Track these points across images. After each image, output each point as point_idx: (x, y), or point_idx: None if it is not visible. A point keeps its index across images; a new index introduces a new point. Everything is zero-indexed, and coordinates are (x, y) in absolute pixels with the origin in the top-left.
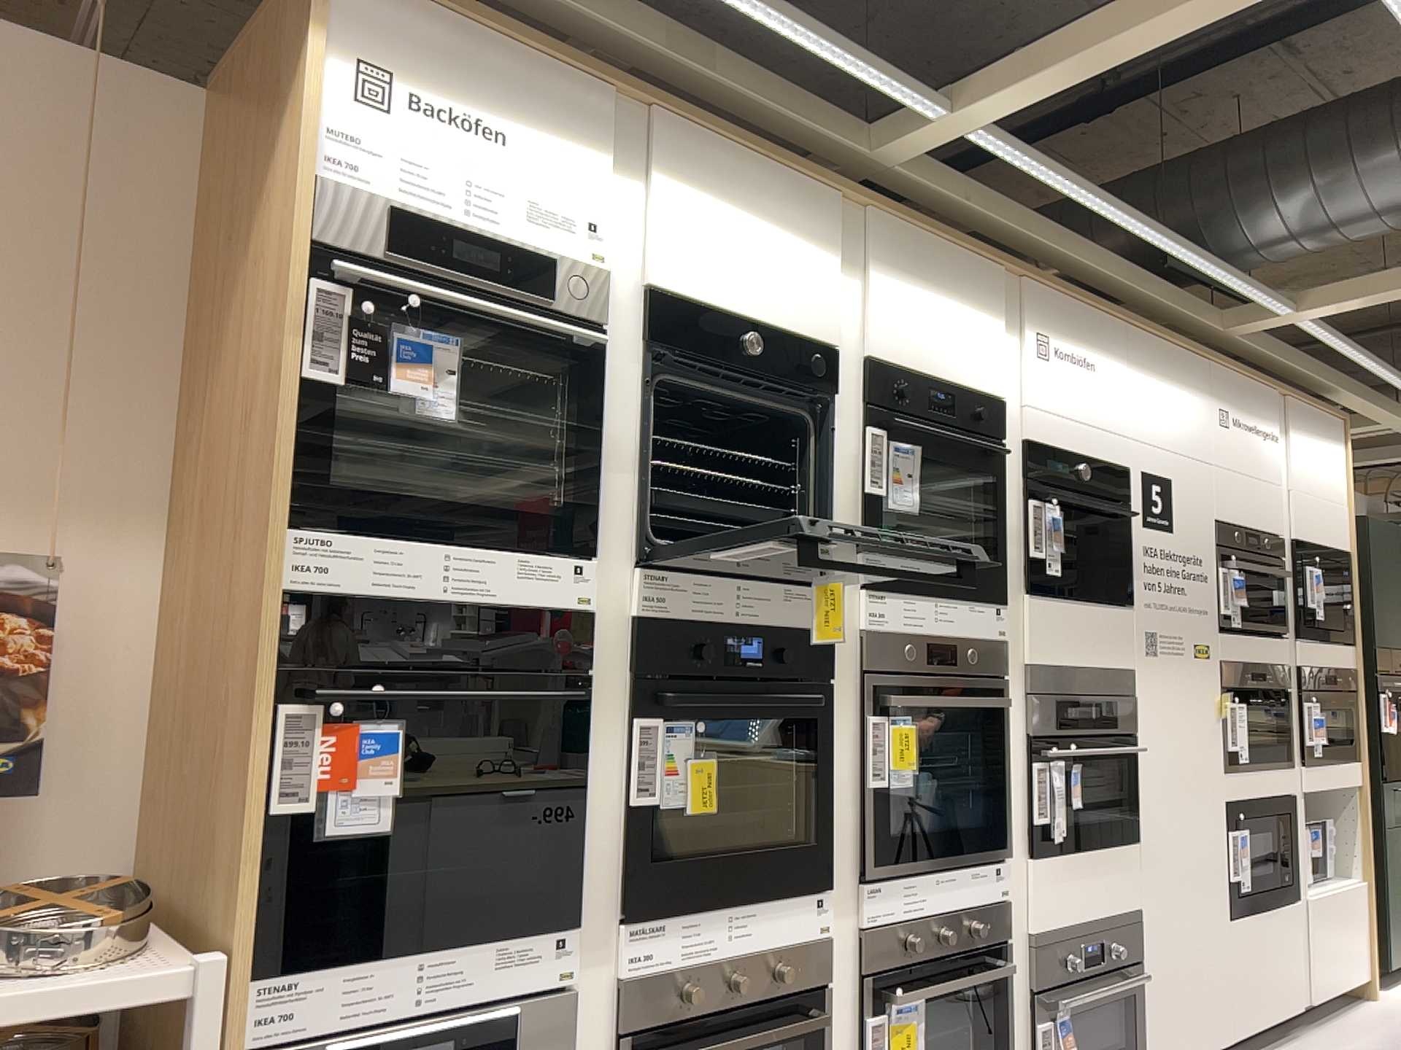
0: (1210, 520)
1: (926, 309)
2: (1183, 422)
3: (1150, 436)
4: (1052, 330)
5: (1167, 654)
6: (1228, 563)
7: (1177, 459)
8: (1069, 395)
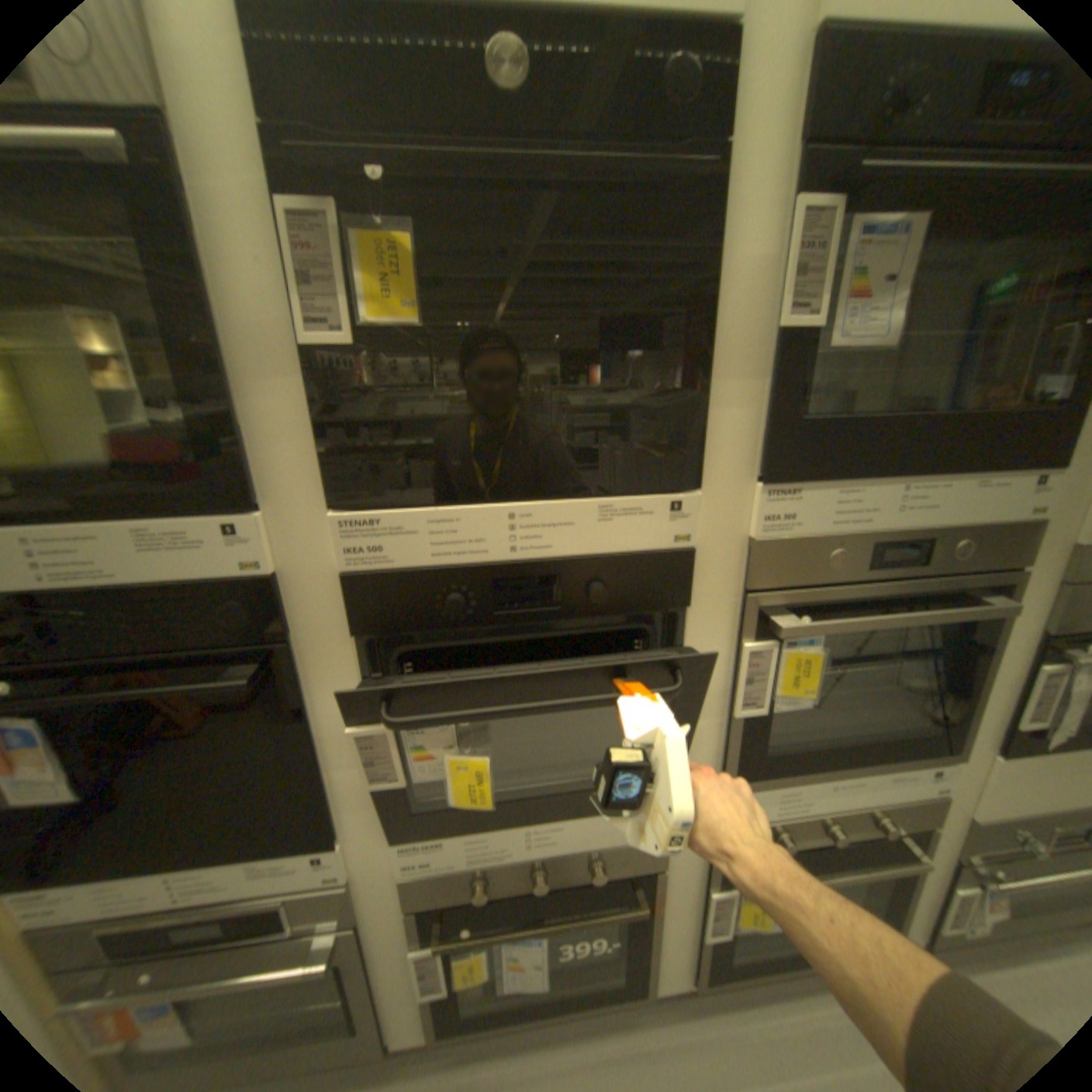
0: None
1: None
2: None
3: None
4: None
5: None
6: None
7: None
8: None
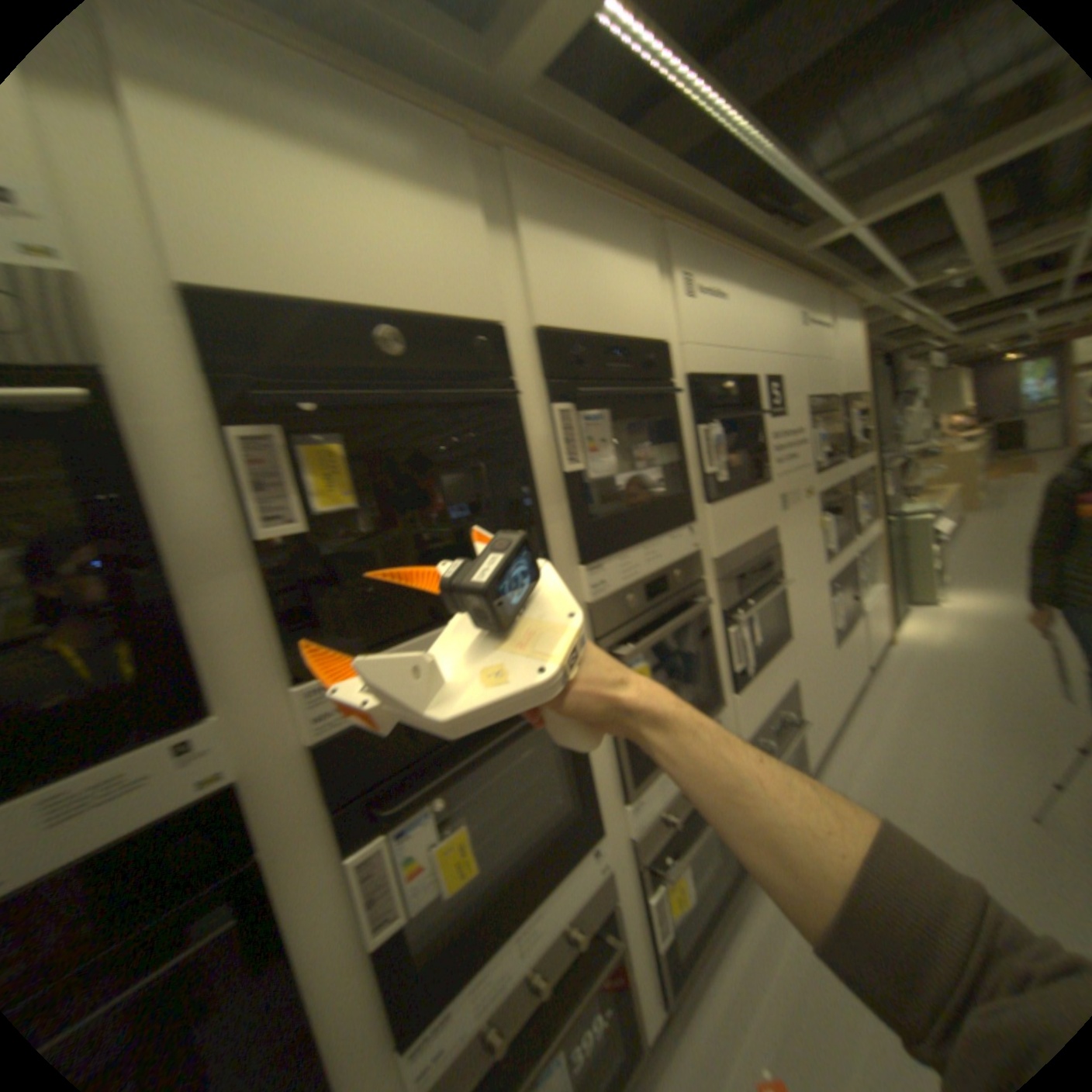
0: (816, 396)
1: (597, 256)
2: (796, 326)
3: (778, 343)
4: (706, 261)
5: (803, 505)
6: (830, 426)
7: (795, 356)
8: (725, 320)
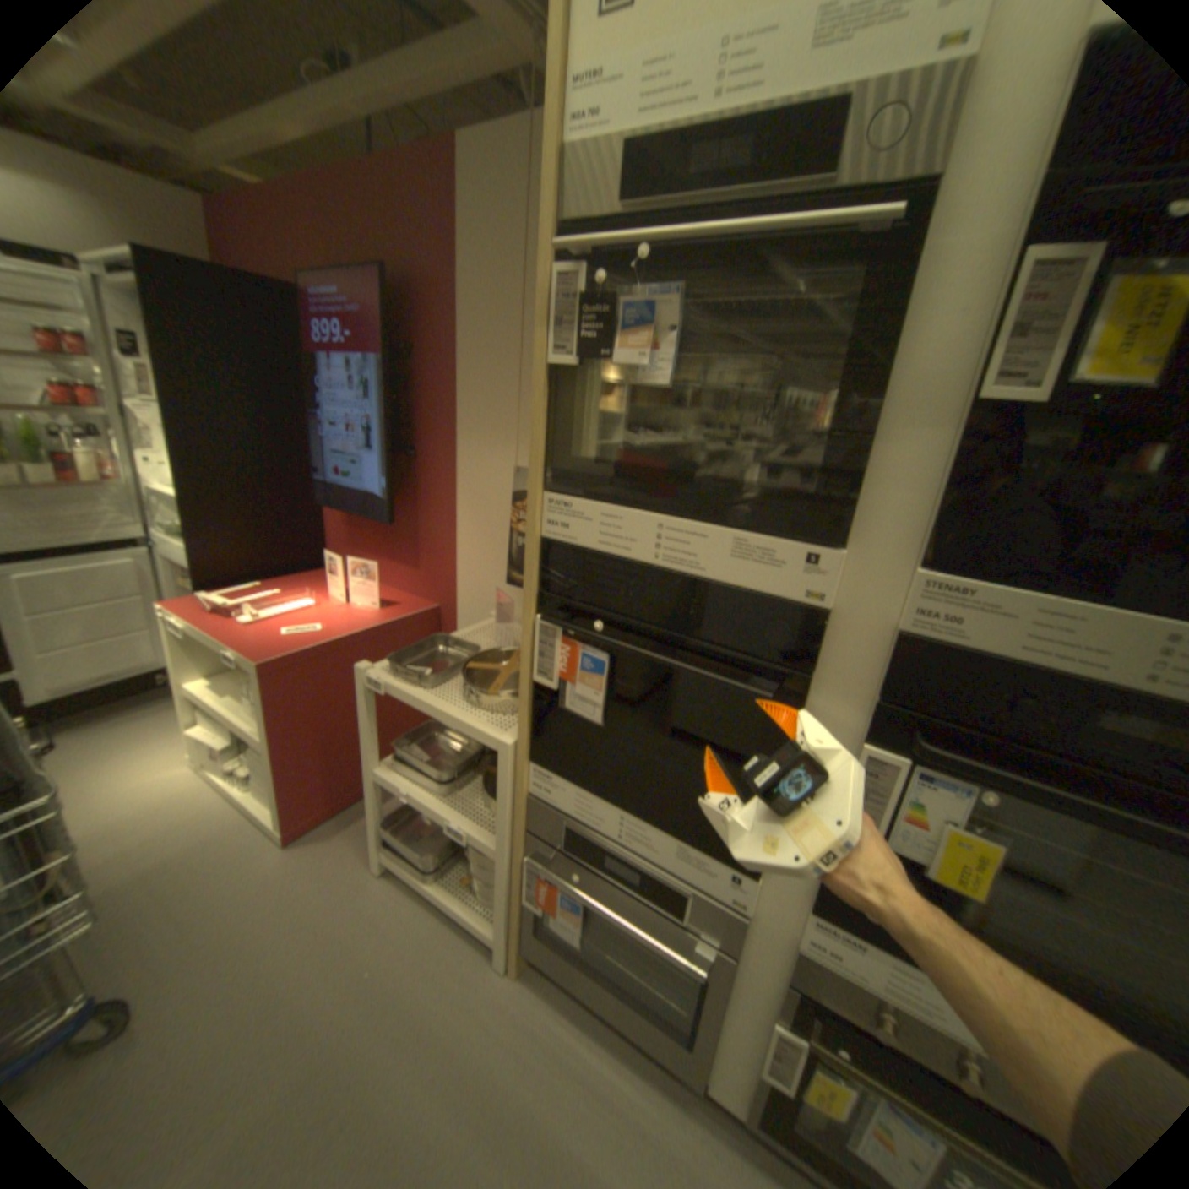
0: None
1: None
2: None
3: None
4: None
5: None
6: None
7: None
8: None
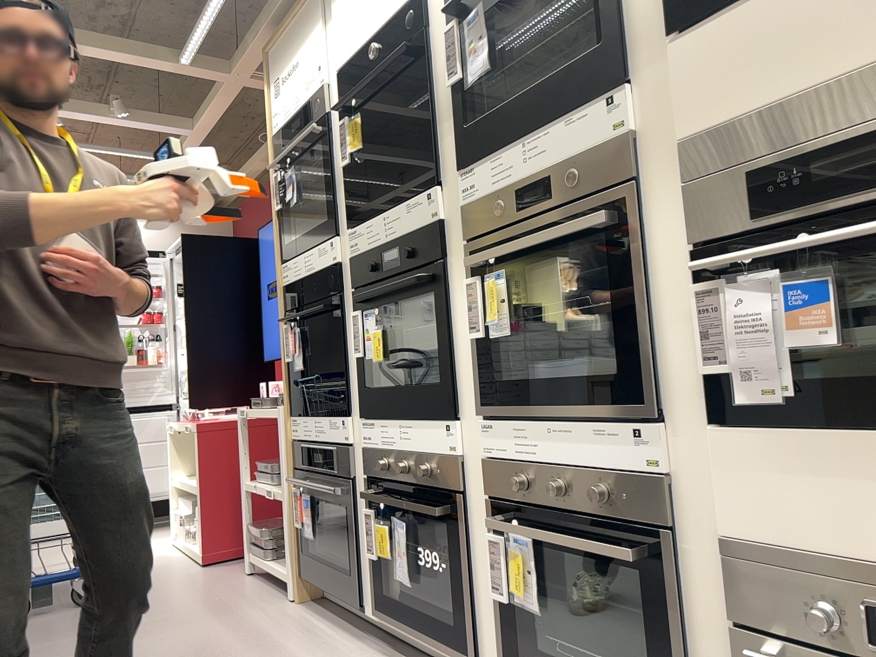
0: None
1: None
2: None
3: None
4: None
5: None
6: None
7: None
8: None
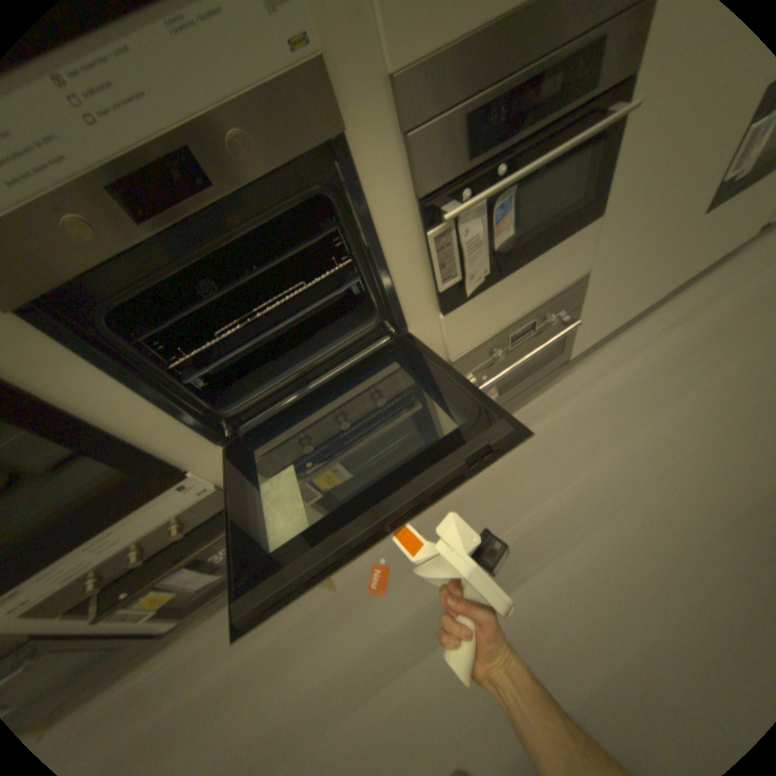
0: None
1: None
2: None
3: None
4: None
5: None
6: None
7: None
8: None
